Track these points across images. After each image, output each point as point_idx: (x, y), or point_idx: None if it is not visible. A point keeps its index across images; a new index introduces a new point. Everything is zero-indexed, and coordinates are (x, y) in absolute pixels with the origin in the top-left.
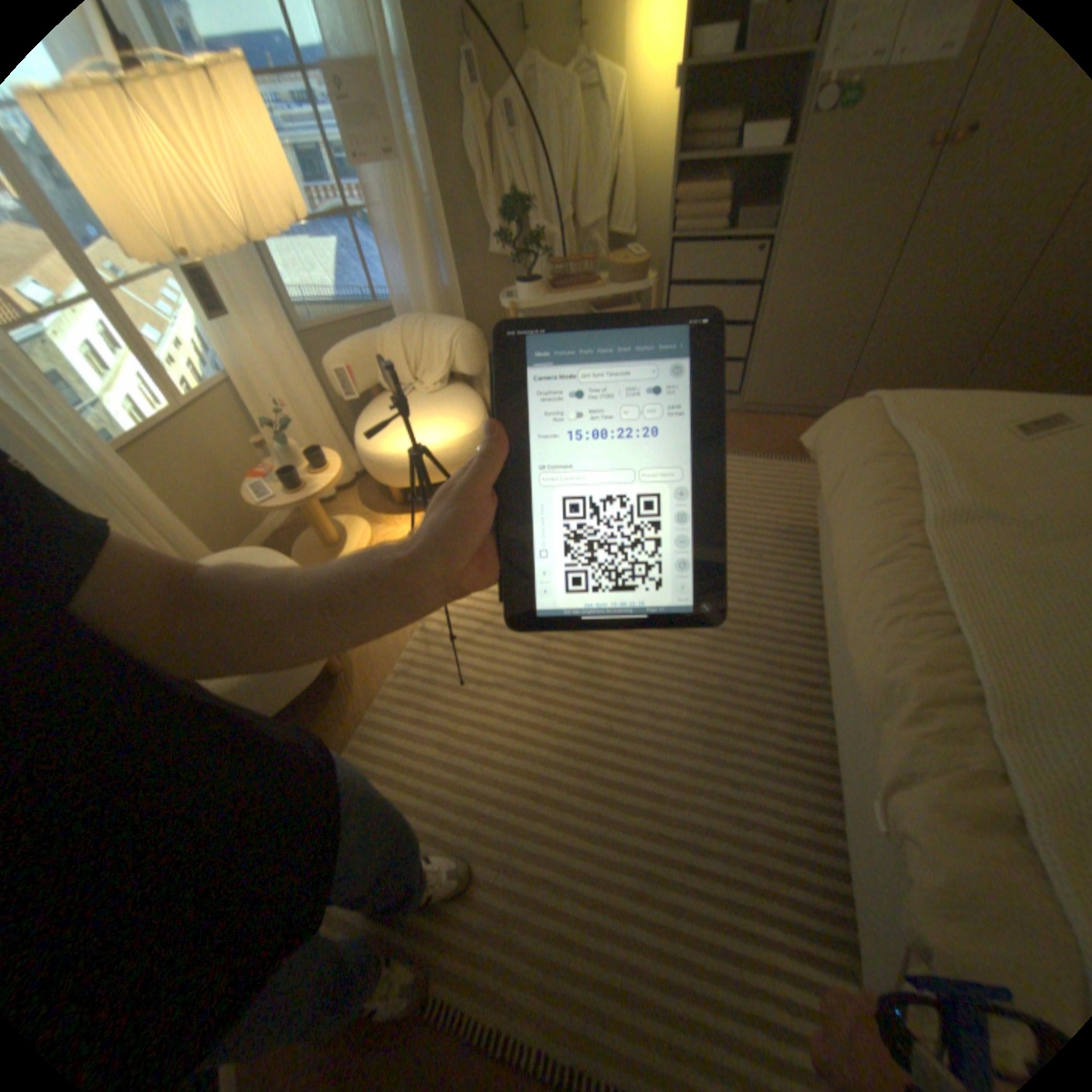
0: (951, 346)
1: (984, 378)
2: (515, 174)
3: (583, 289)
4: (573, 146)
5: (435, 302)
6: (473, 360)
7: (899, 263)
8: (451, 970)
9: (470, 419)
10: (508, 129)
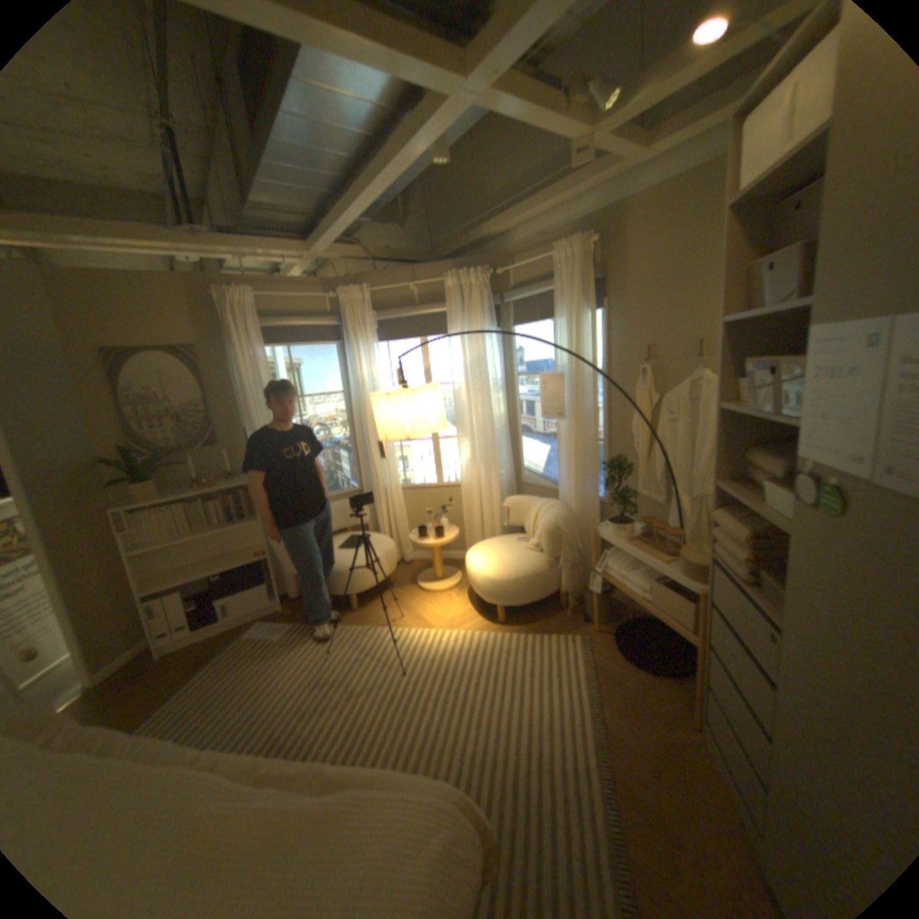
0: None
1: None
2: (667, 445)
3: (648, 552)
4: None
5: (577, 502)
6: (545, 545)
7: None
8: (196, 684)
9: (502, 574)
10: (670, 415)
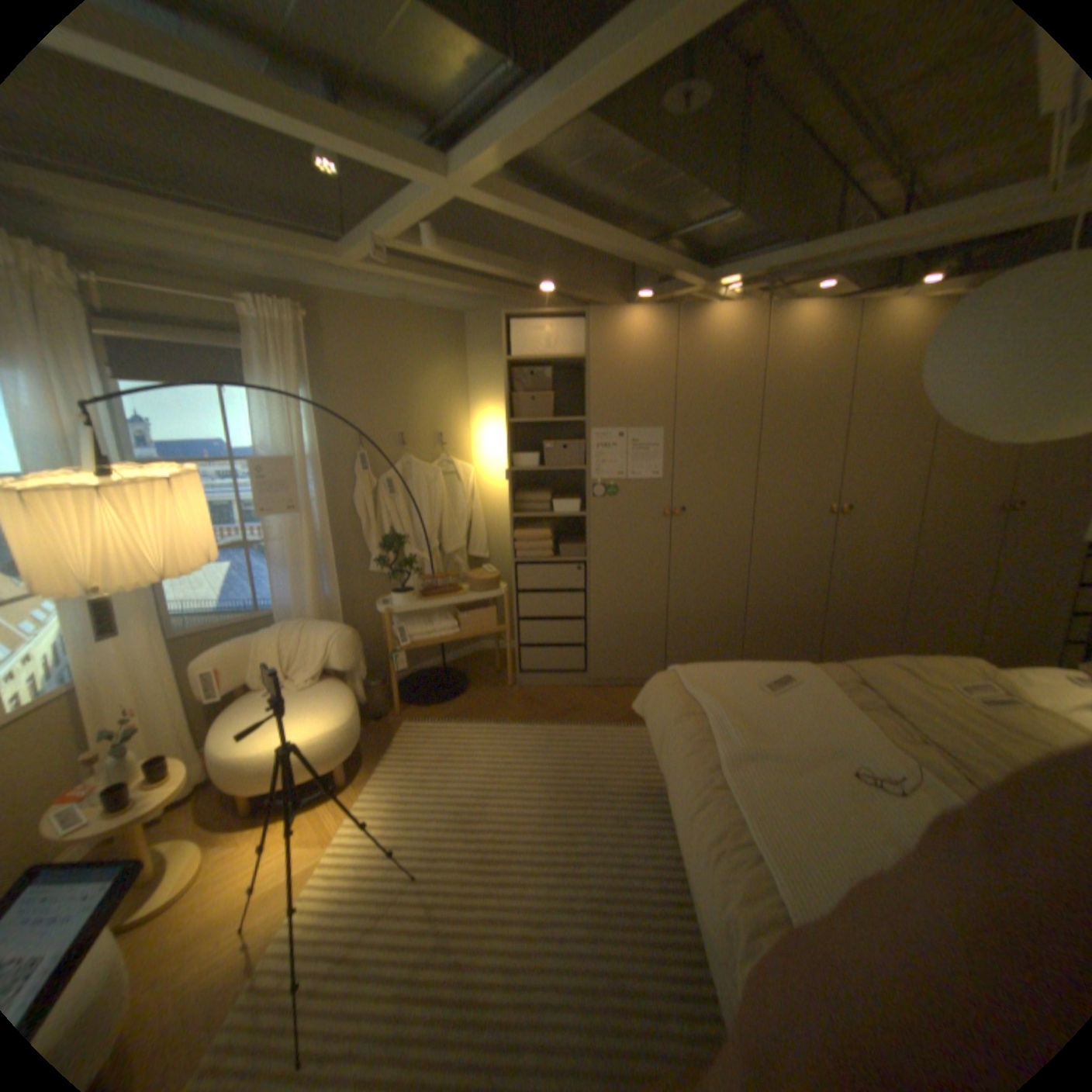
0: (723, 629)
1: (753, 651)
2: (395, 521)
3: (449, 597)
4: (439, 505)
5: (316, 610)
6: (348, 658)
7: (671, 578)
8: None
9: (340, 714)
10: (390, 495)
